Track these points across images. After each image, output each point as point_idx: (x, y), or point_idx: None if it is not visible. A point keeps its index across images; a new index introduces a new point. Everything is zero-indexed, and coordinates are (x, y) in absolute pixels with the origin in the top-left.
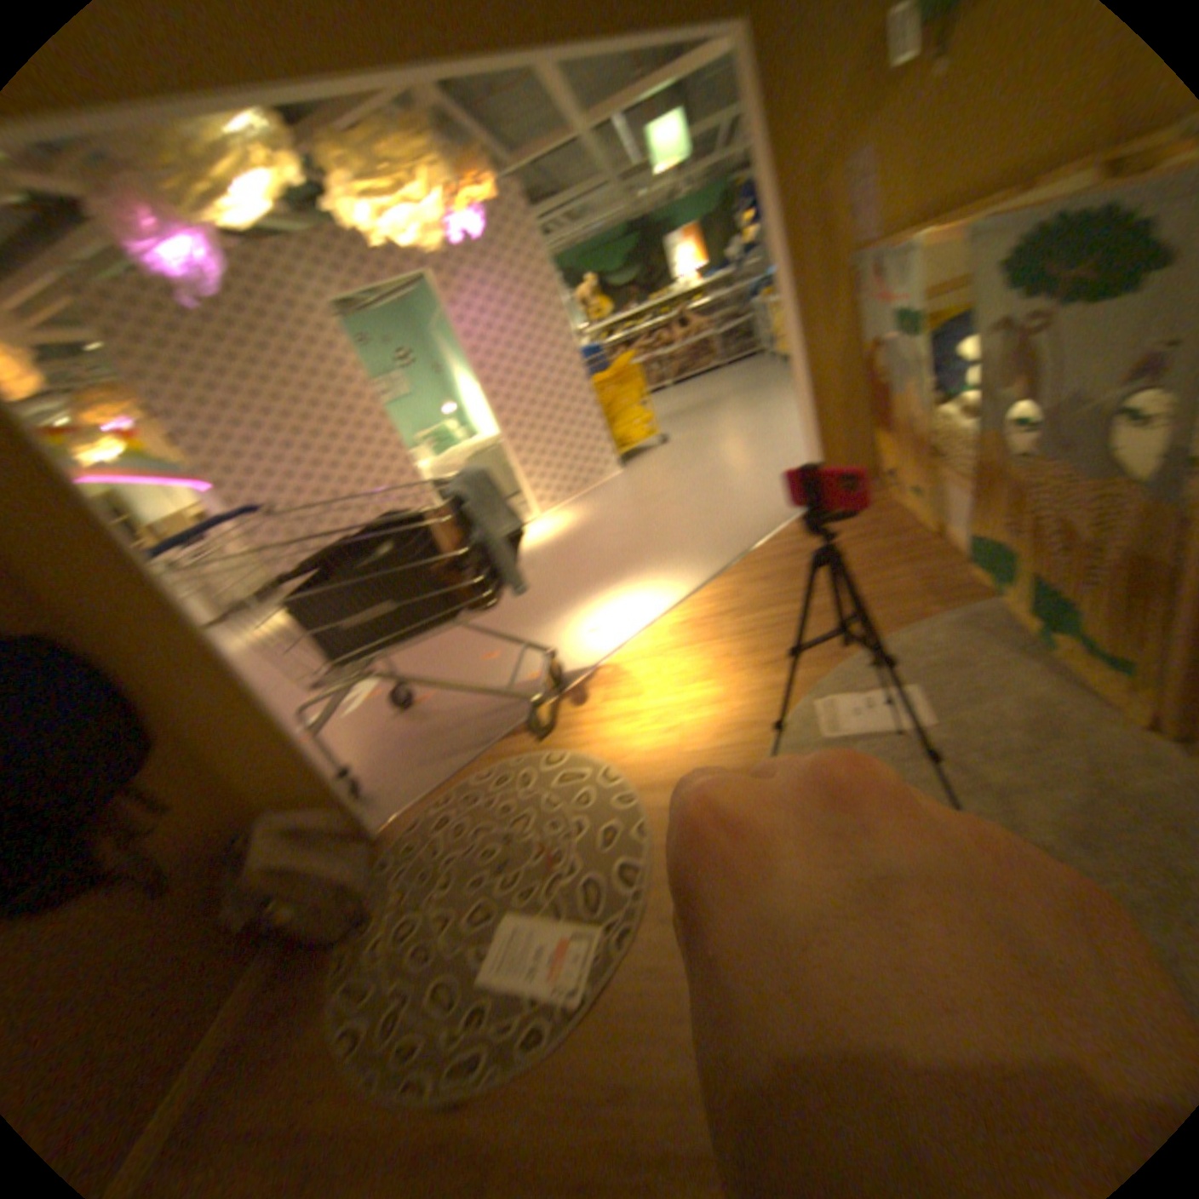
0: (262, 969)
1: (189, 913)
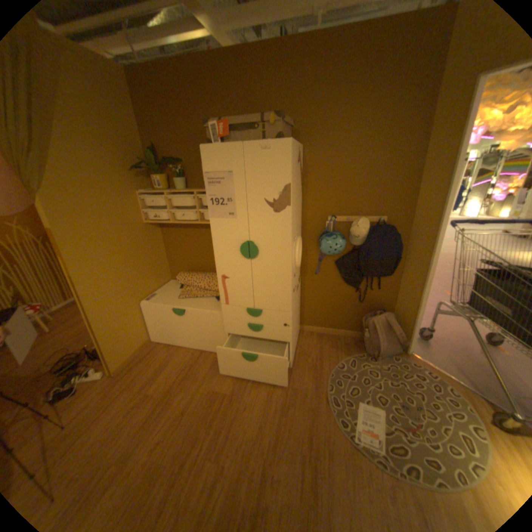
0: (354, 334)
1: (357, 309)
